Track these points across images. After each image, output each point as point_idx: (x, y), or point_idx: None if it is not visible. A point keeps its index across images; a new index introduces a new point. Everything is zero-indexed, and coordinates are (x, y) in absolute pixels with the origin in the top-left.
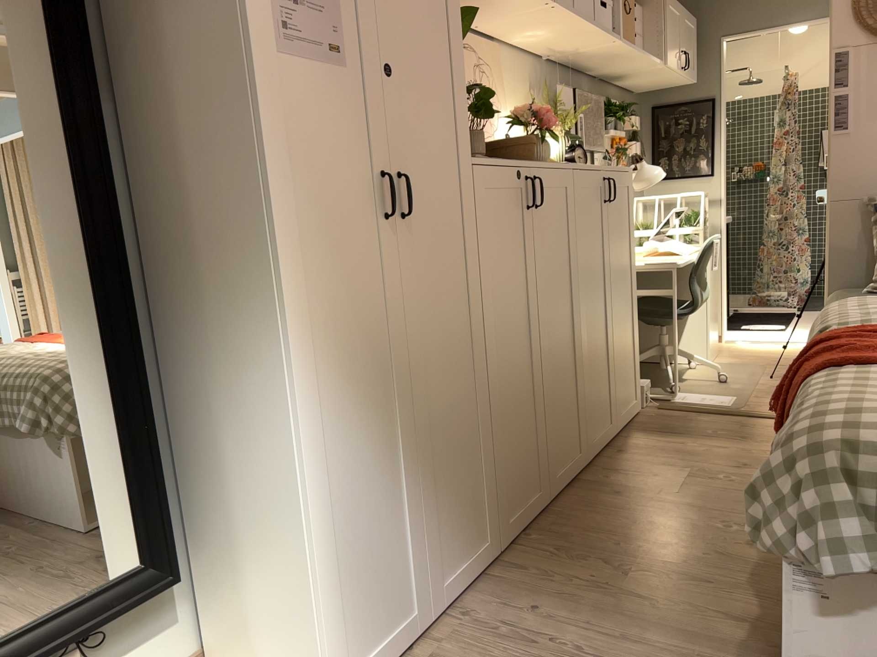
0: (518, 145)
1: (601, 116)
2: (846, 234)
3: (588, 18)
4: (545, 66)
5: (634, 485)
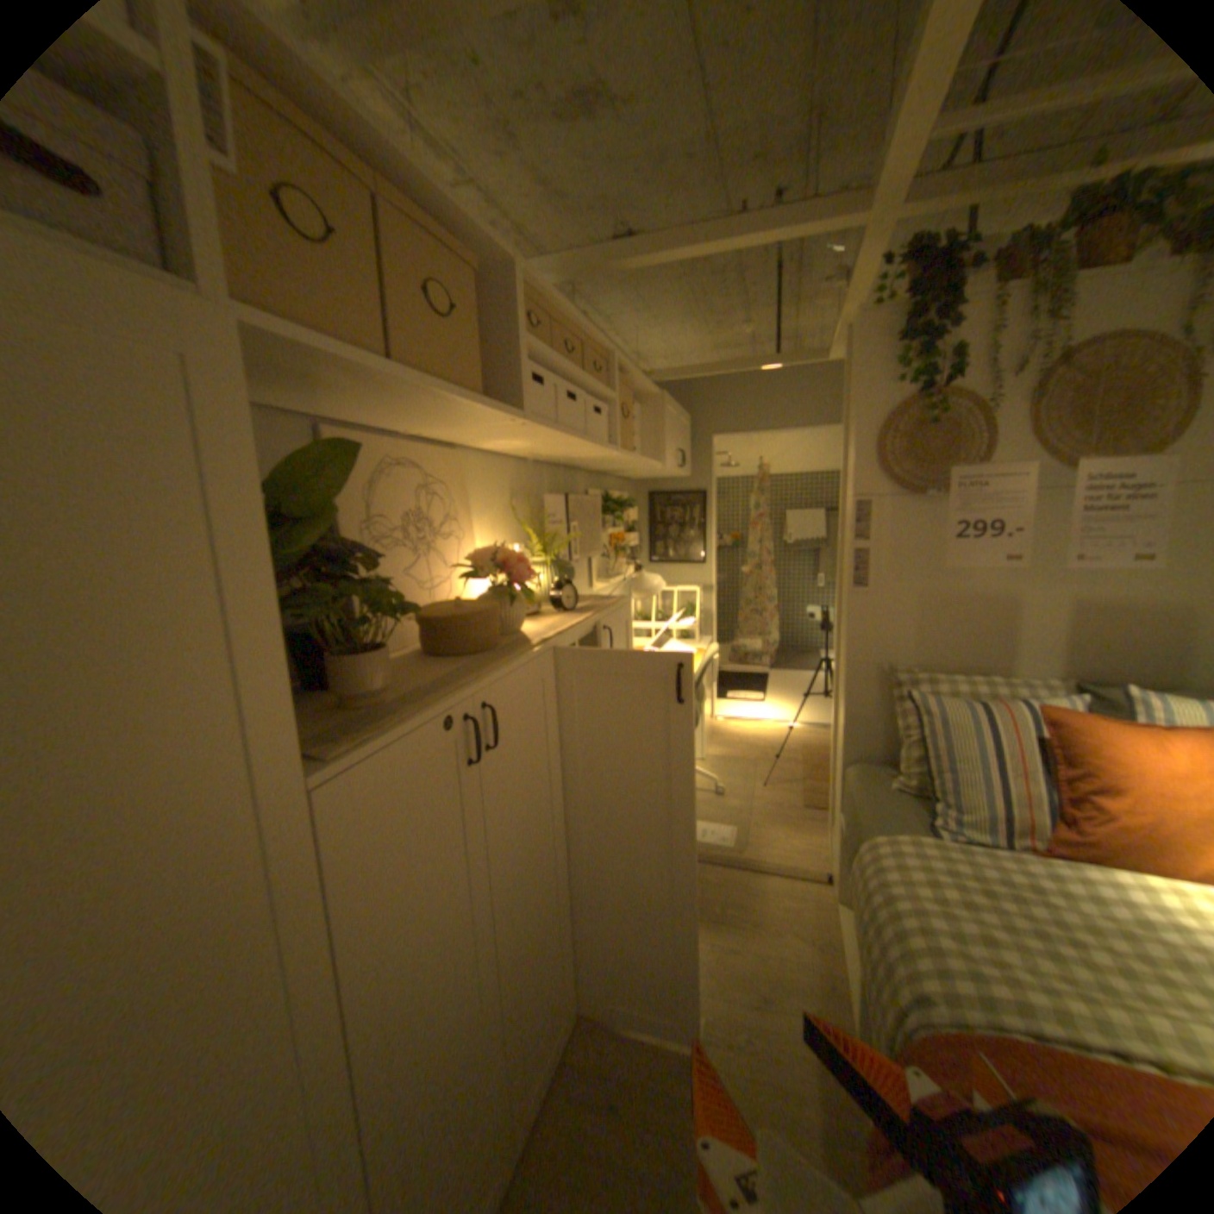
0: (475, 625)
1: (602, 516)
2: (867, 703)
3: (582, 434)
4: (536, 471)
5: (637, 1077)
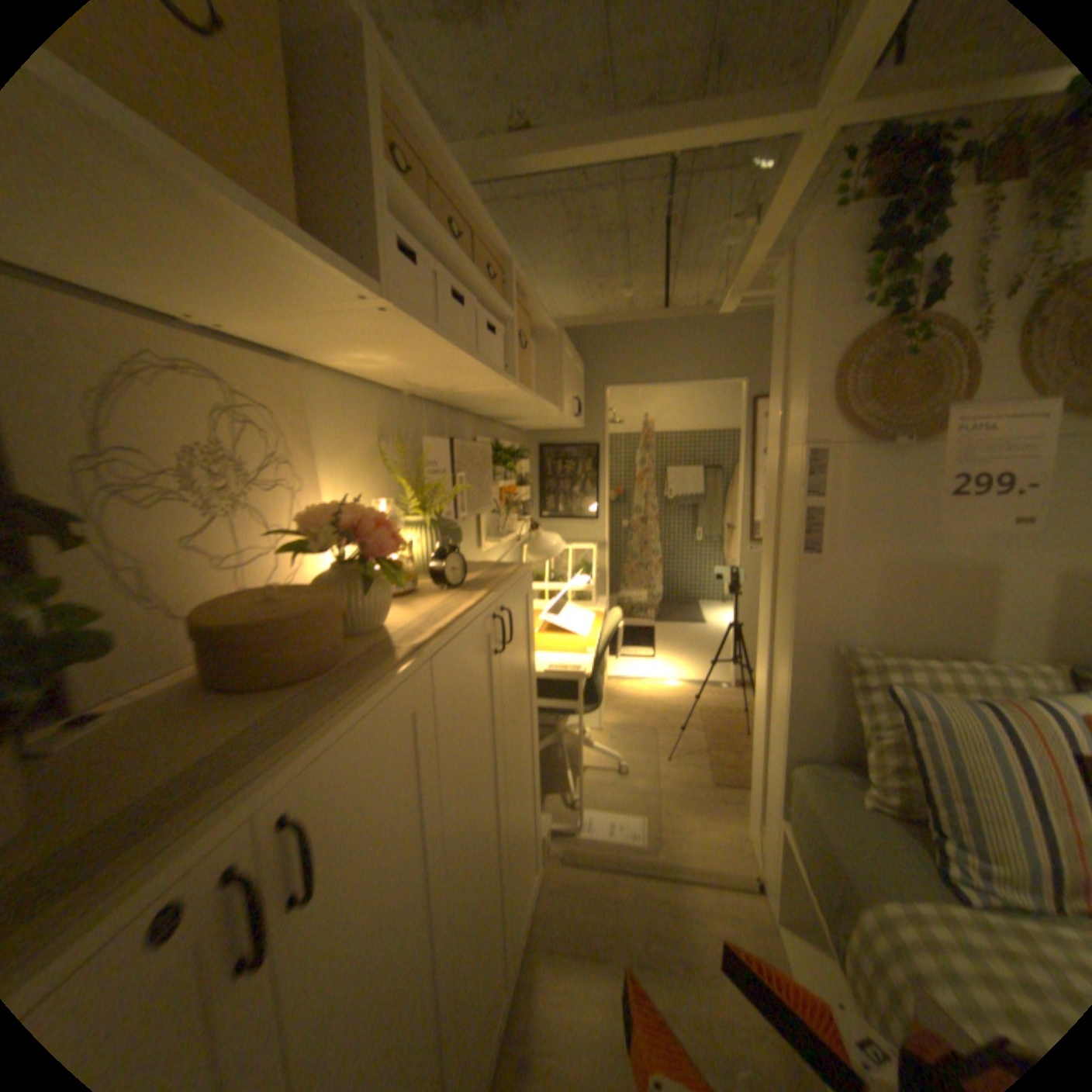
0: (294, 633)
1: (493, 465)
2: (816, 689)
3: (473, 347)
4: (413, 405)
5: None
